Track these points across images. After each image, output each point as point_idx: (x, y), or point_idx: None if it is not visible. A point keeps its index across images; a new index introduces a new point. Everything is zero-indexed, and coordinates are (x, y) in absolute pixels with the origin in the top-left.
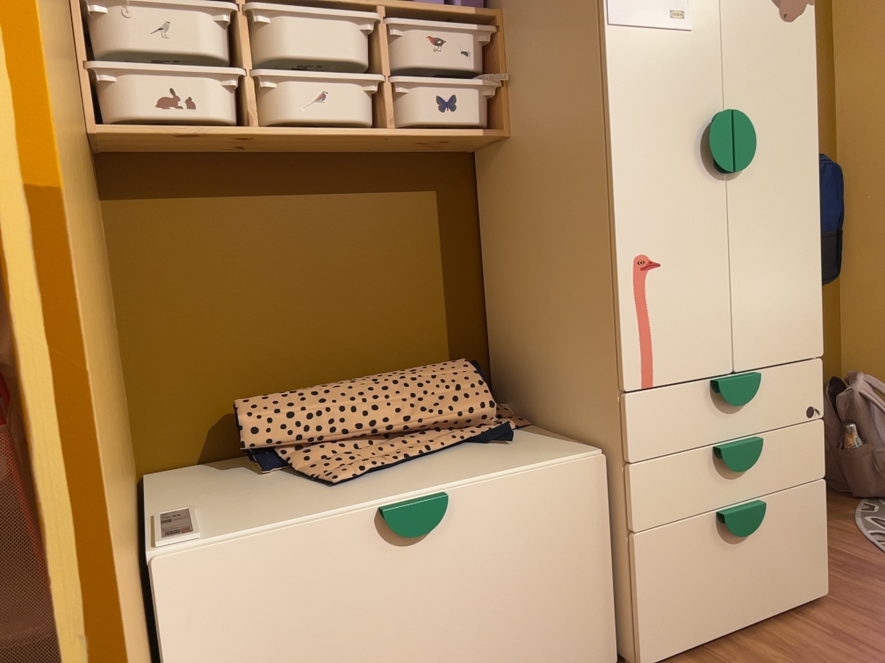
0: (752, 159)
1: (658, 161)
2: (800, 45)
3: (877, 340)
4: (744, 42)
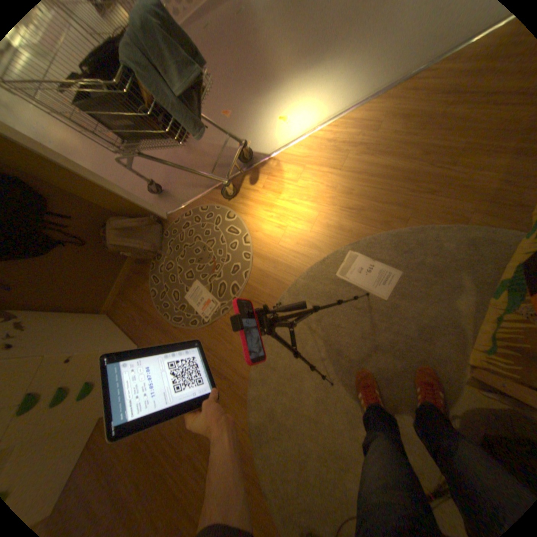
0: None
1: None
2: None
3: (104, 198)
4: None
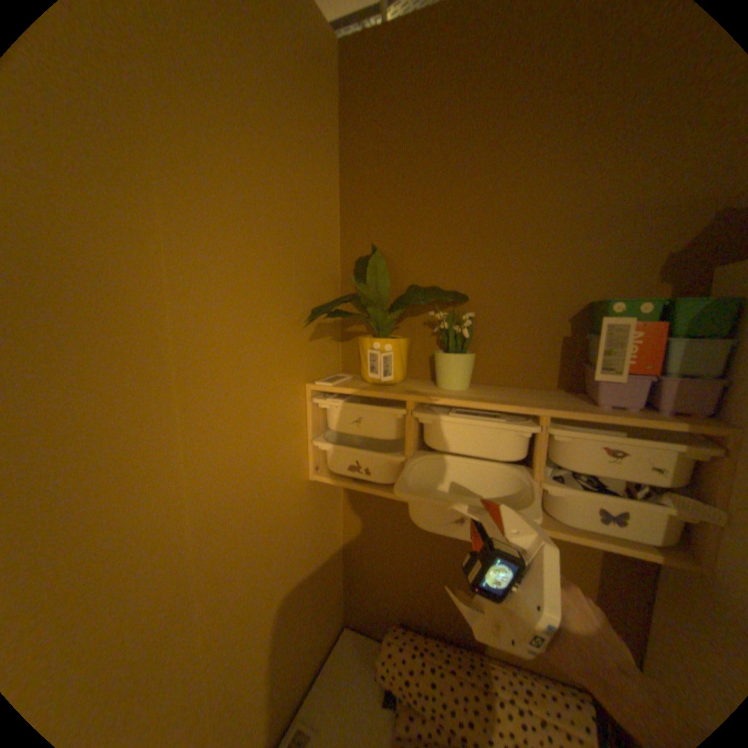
0: None
1: None
2: None
3: None
4: None
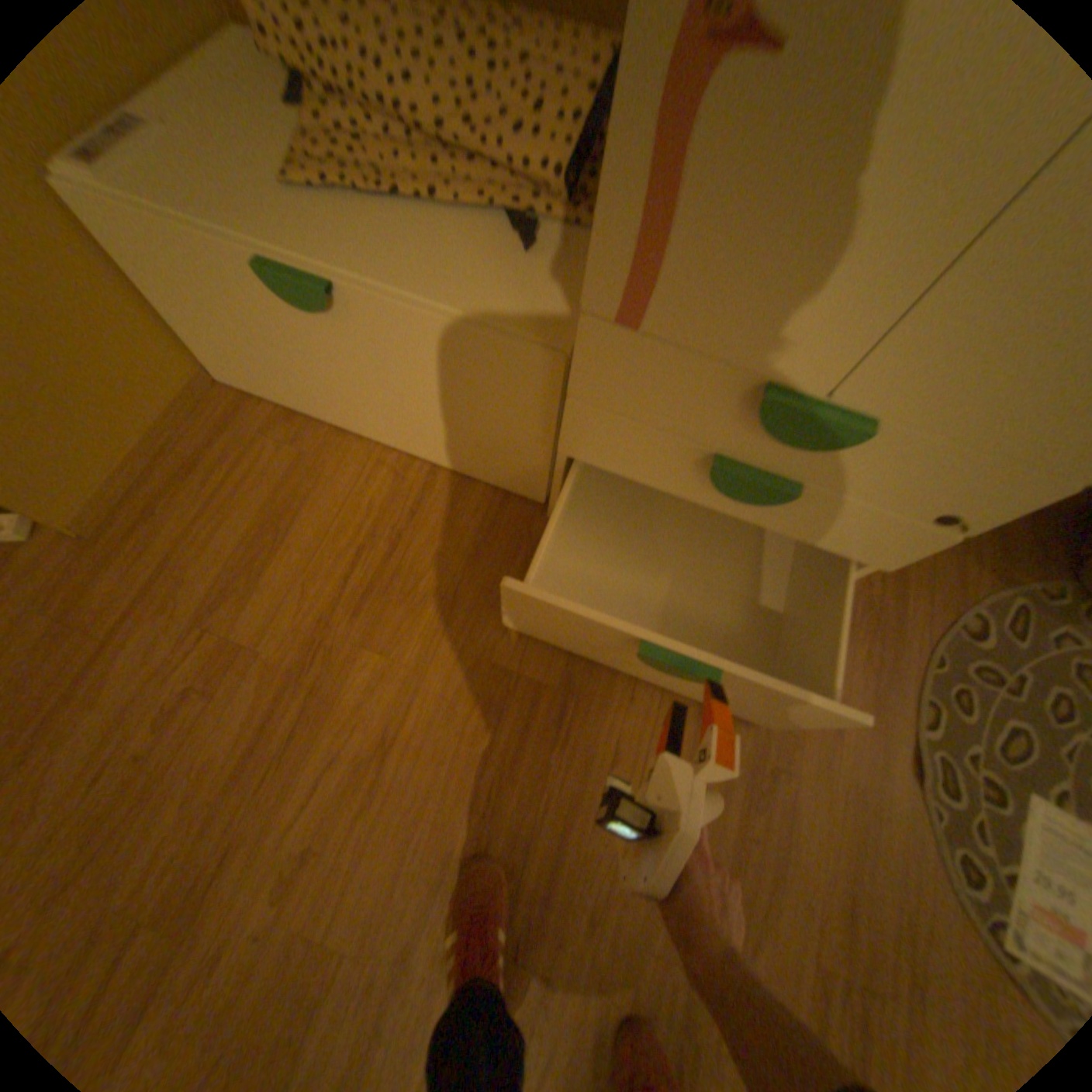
0: None
1: None
2: None
3: None
4: None
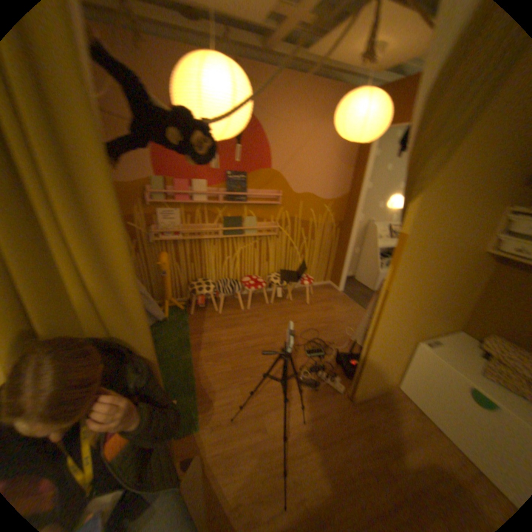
0: None
1: None
2: None
3: None
4: None
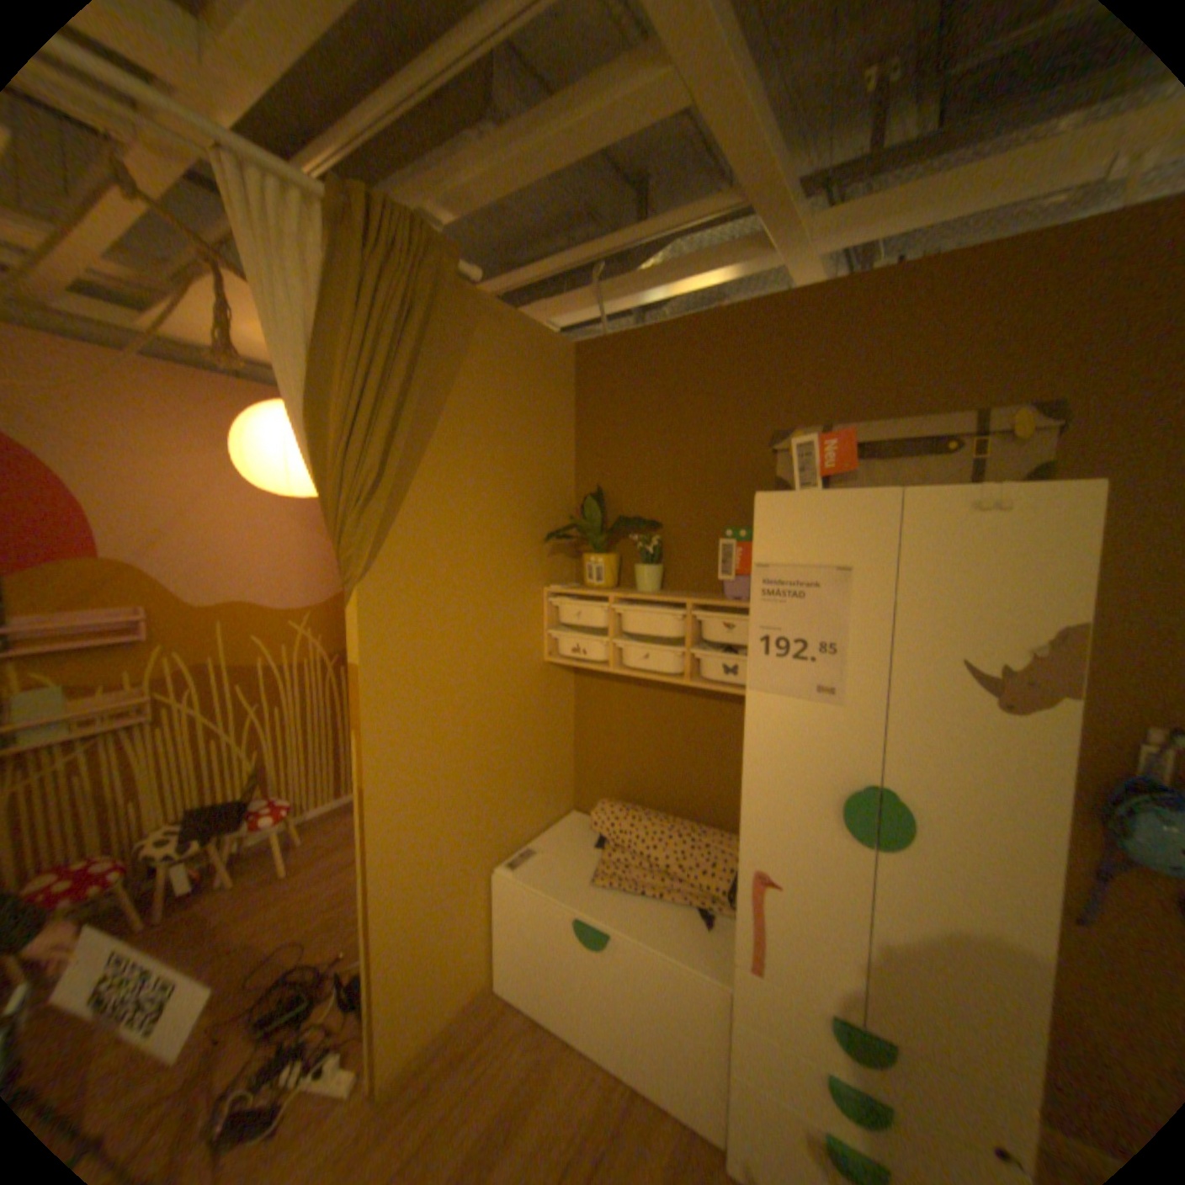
0: (920, 846)
1: (789, 806)
2: (1040, 746)
3: None
4: (926, 726)
